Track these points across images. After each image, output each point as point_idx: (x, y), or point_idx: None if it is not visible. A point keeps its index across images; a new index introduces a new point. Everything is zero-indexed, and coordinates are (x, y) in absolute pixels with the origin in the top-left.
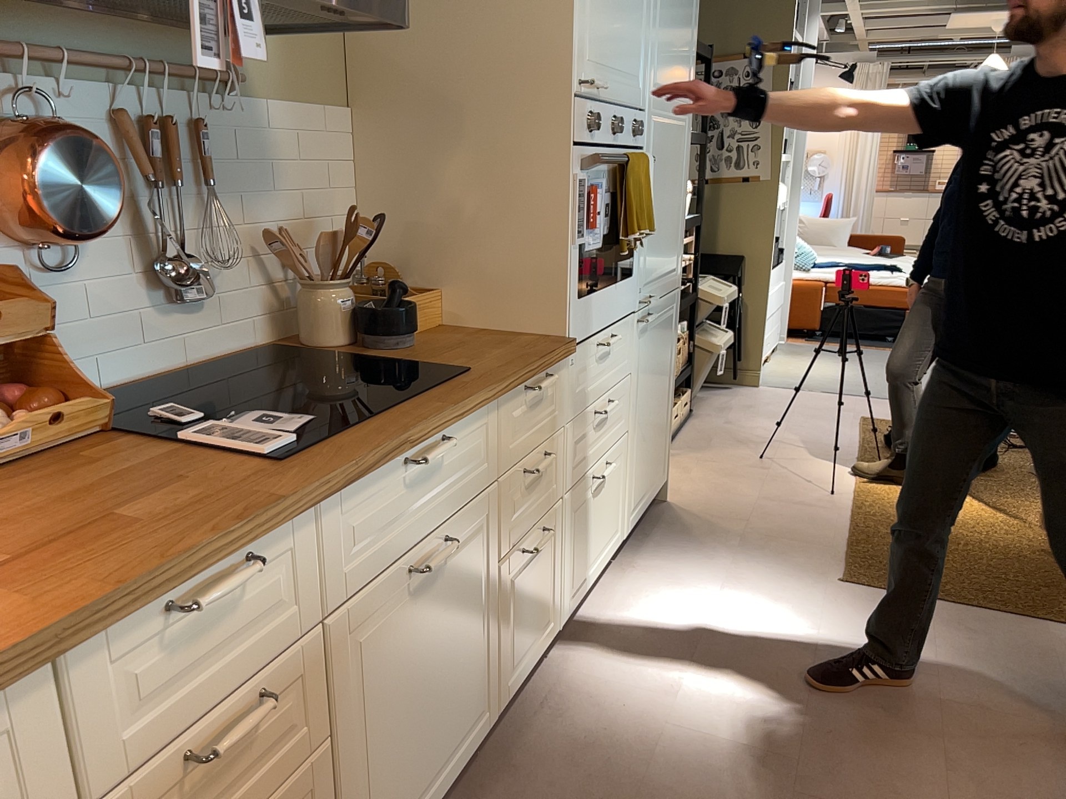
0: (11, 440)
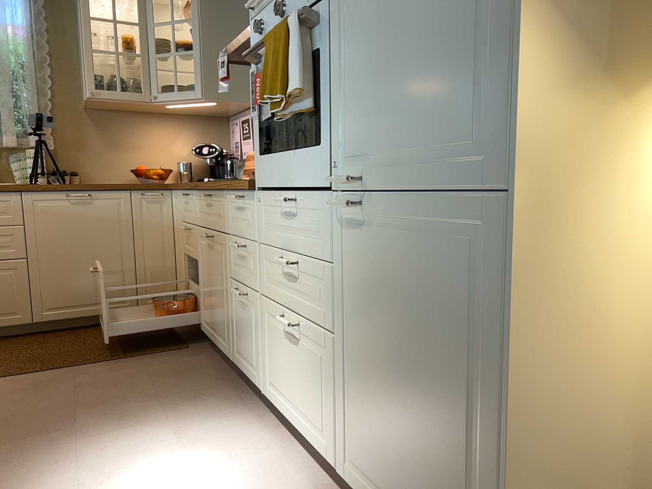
0: None
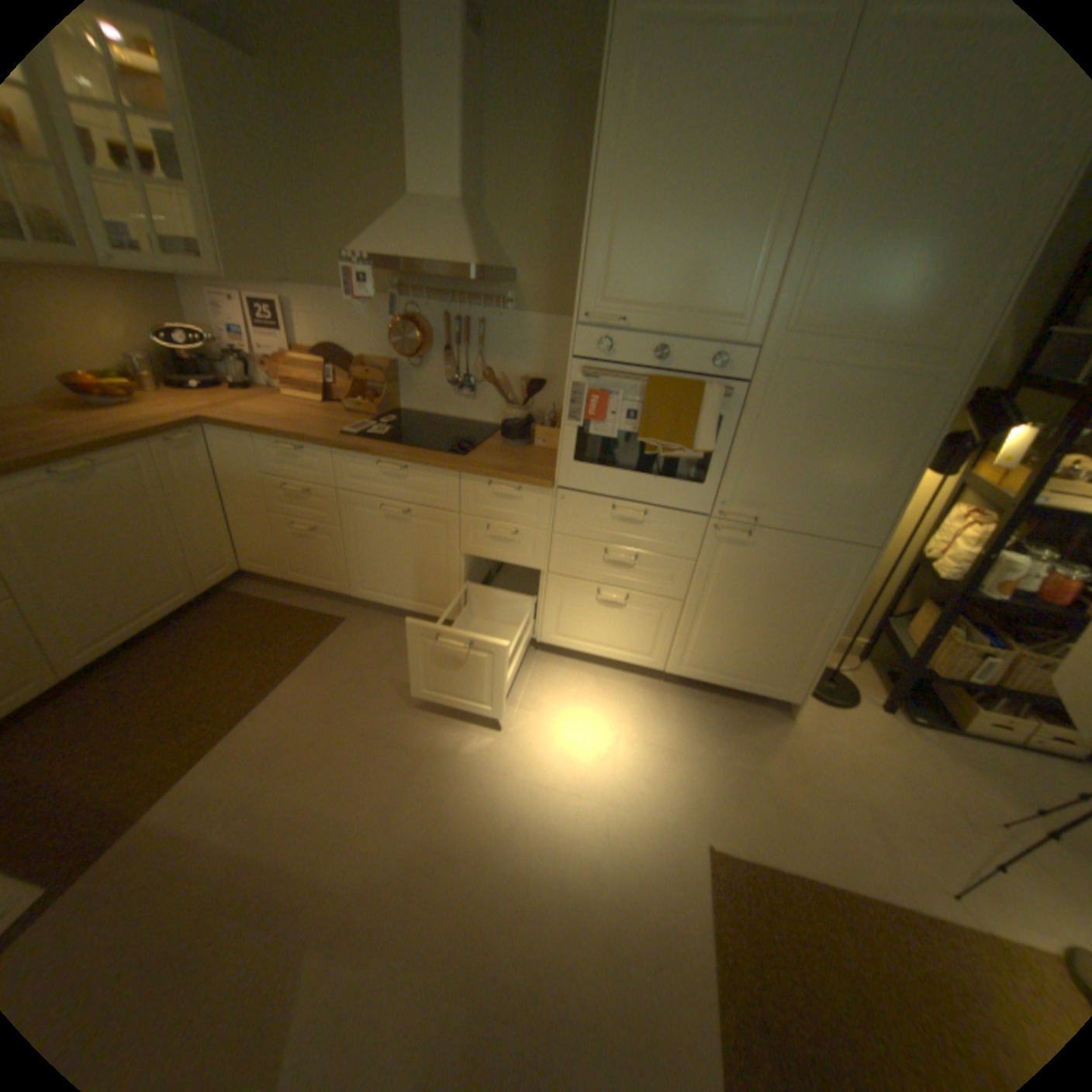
0: (347, 406)
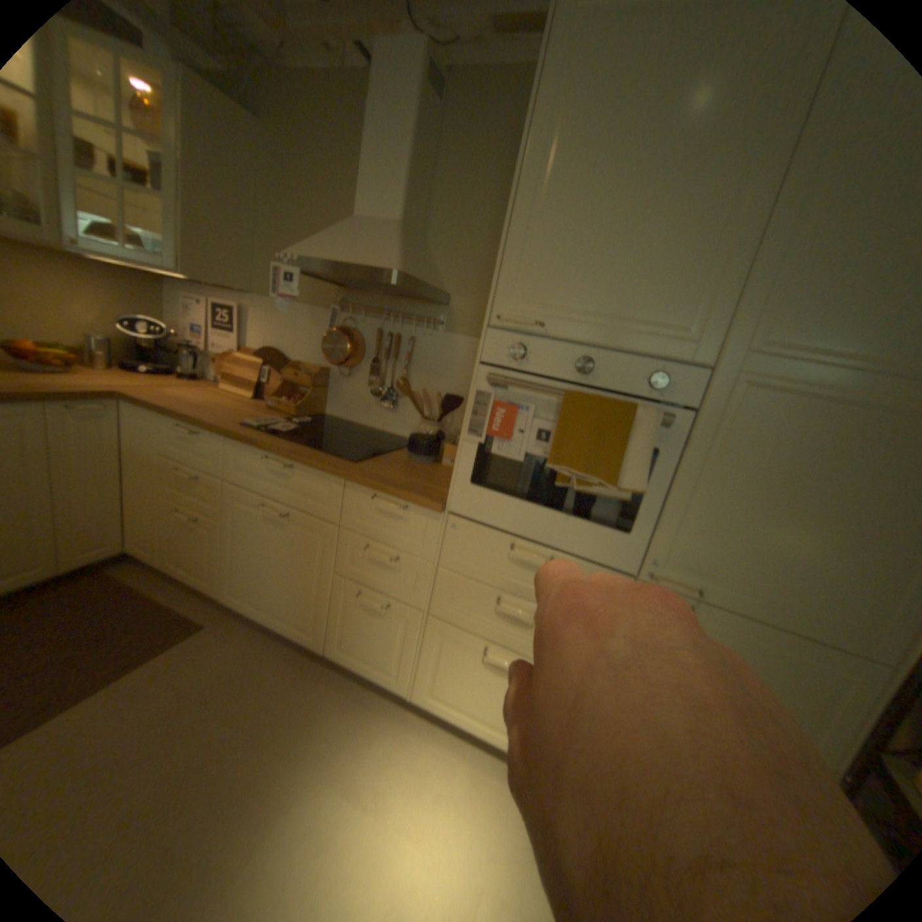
0: (270, 400)
